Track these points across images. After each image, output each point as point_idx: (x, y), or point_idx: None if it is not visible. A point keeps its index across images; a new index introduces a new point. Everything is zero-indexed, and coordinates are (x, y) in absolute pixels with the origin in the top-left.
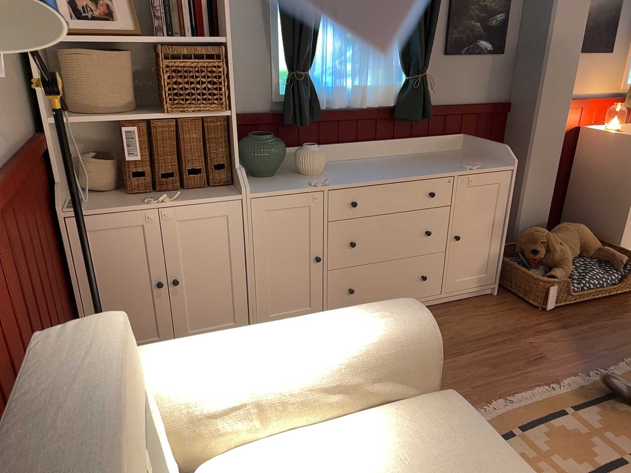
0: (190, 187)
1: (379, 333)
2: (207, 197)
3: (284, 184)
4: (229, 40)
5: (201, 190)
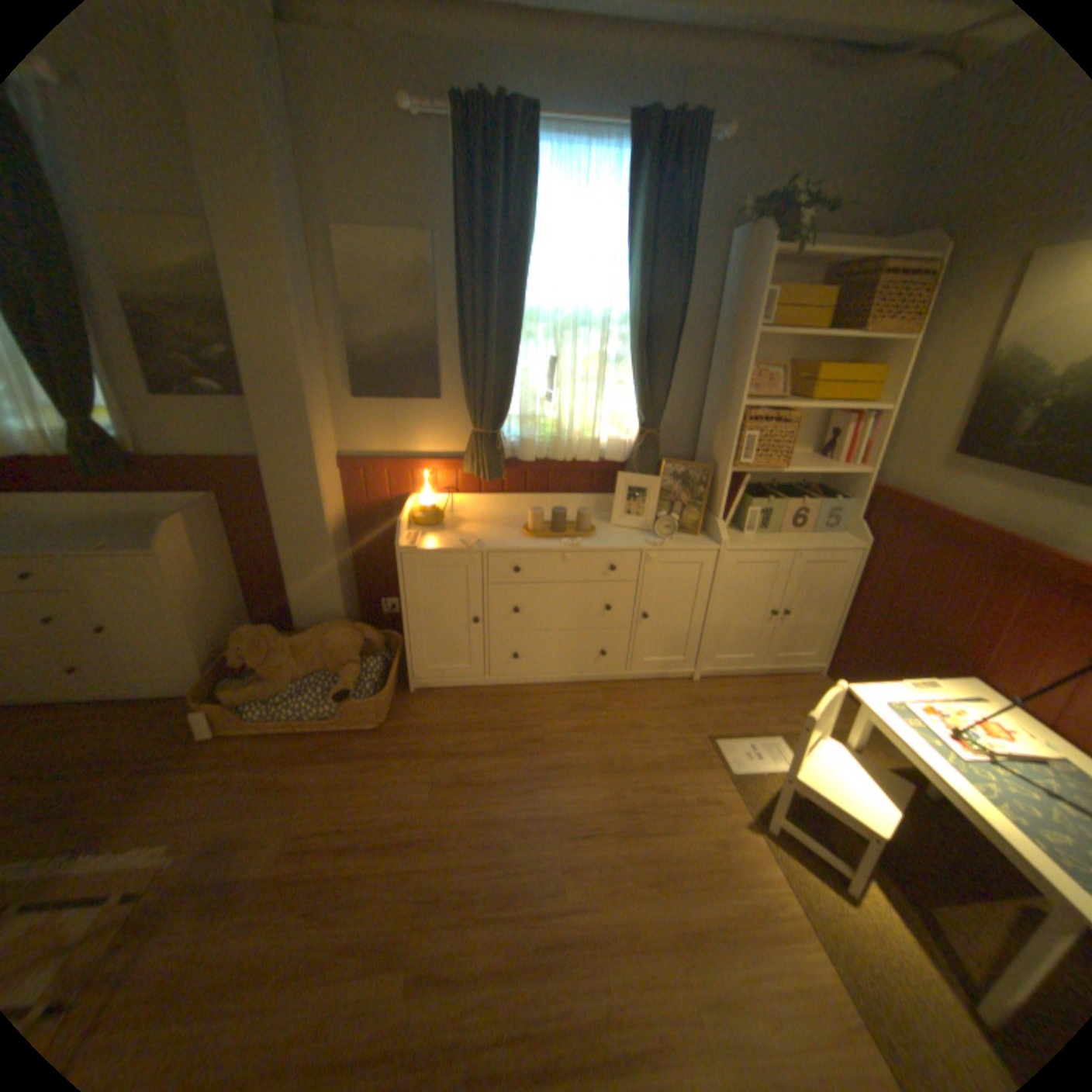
0: None
1: None
2: None
3: None
4: None
5: None
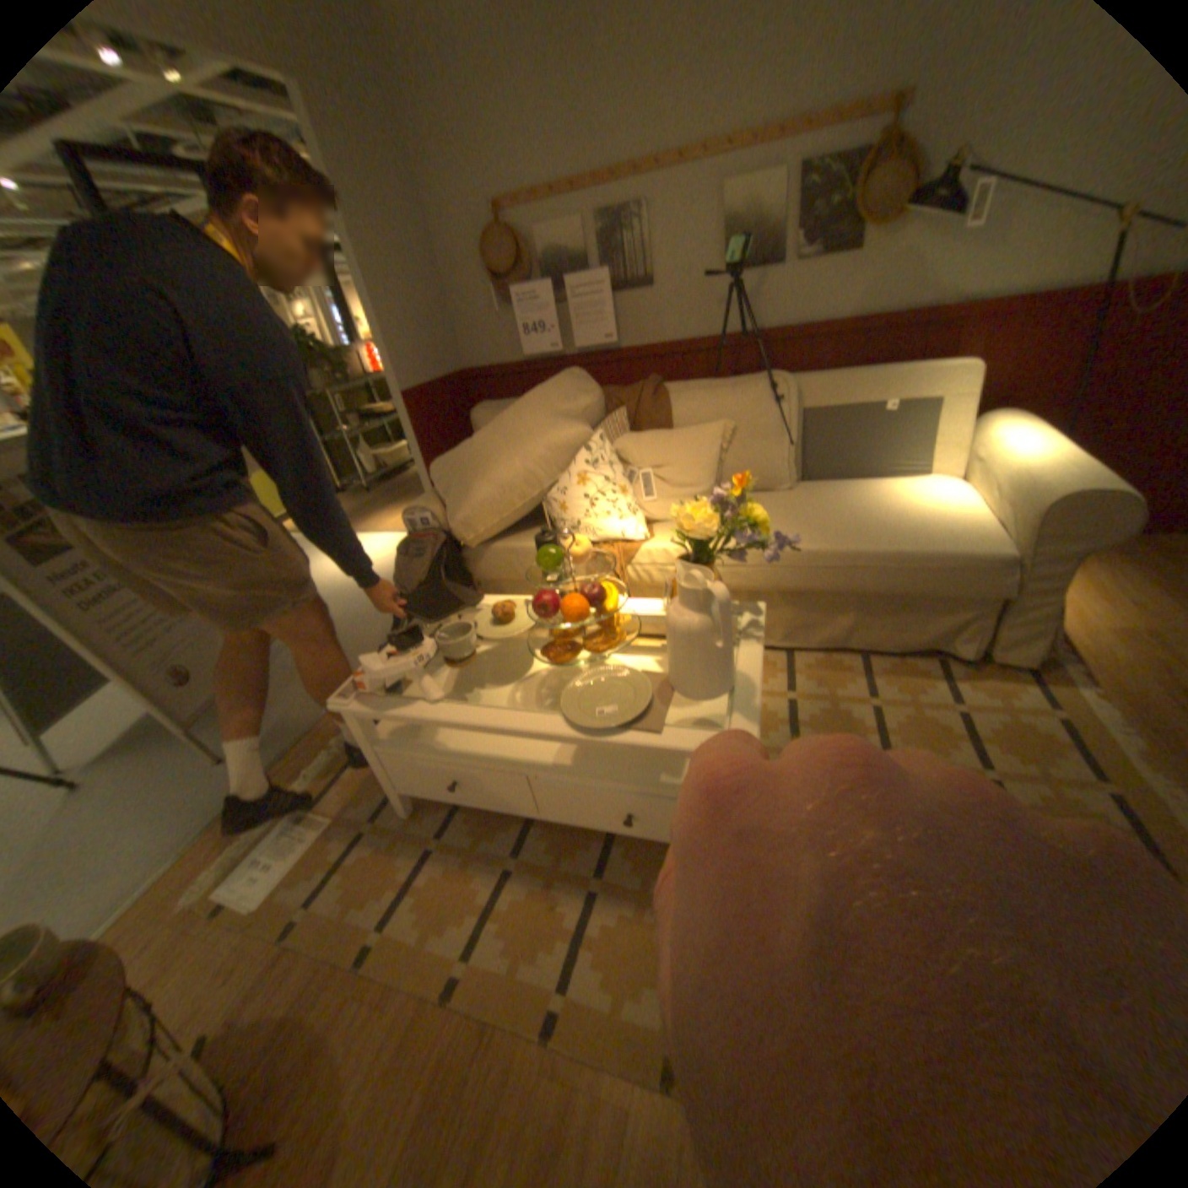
0: None
1: (1044, 476)
2: None
3: None
4: None
5: None
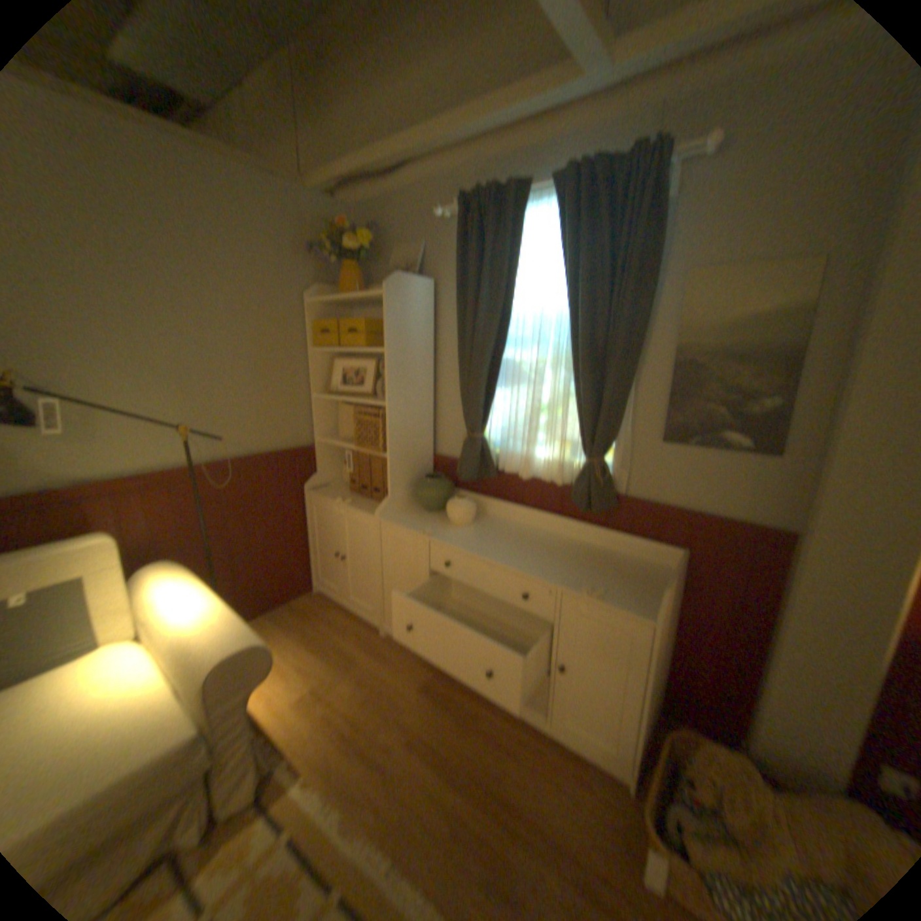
0: (375, 501)
1: (192, 647)
2: (362, 512)
3: (416, 523)
4: (388, 406)
5: (375, 506)
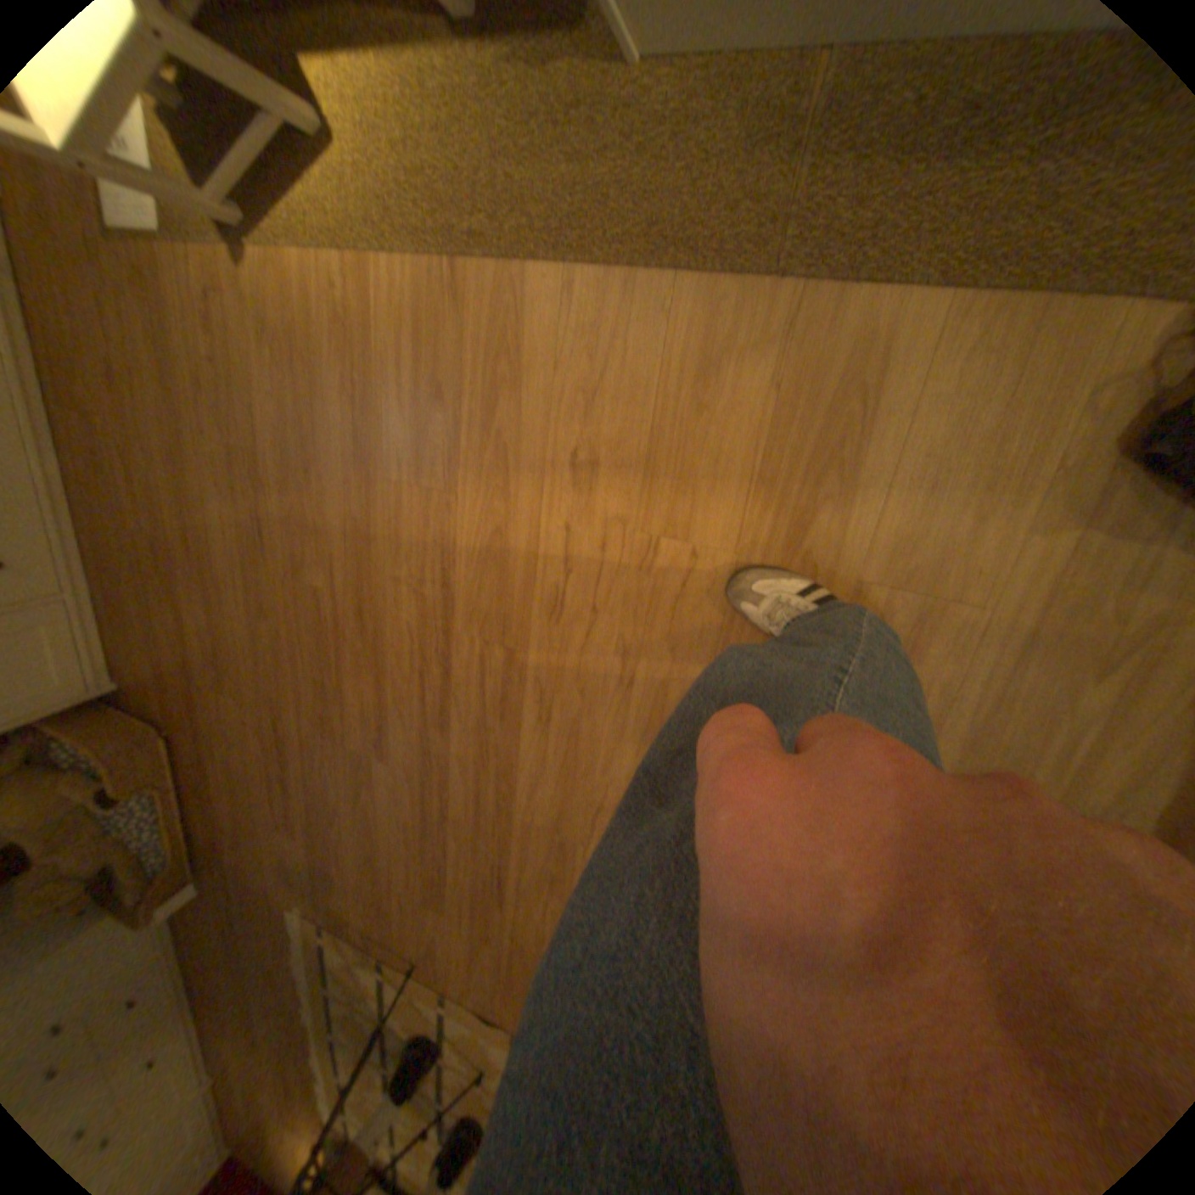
0: None
1: None
2: None
3: None
4: None
5: None
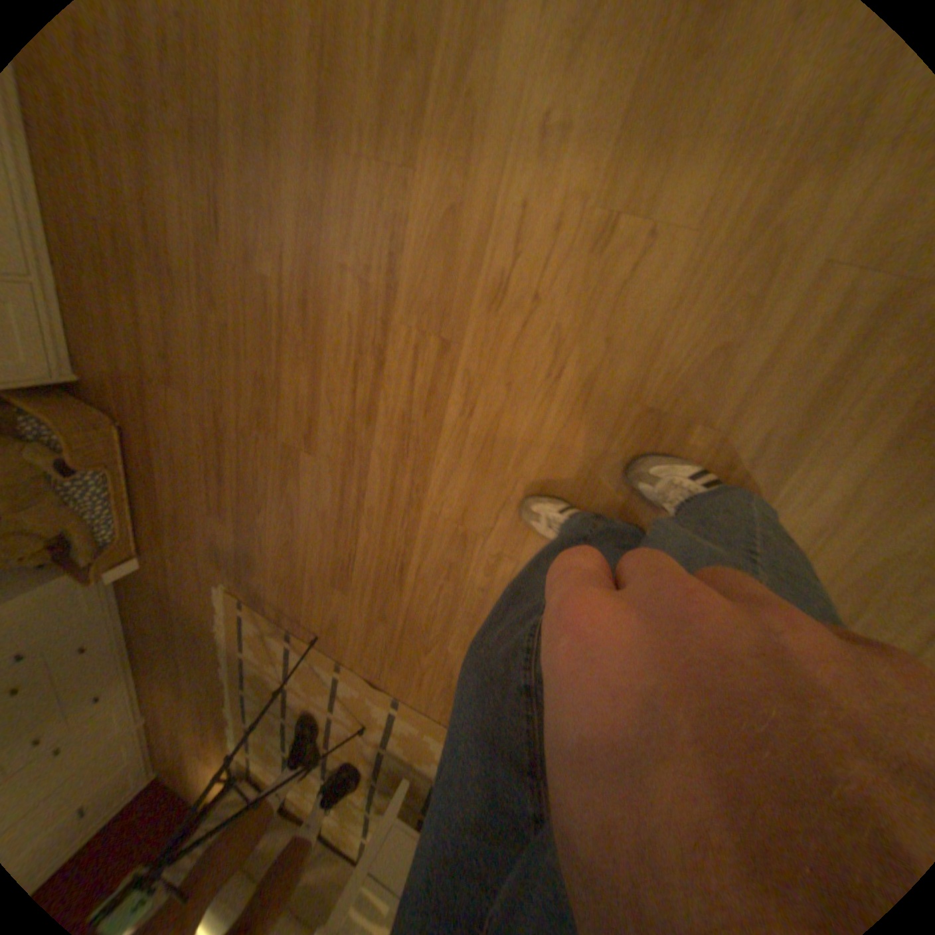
0: None
1: None
2: None
3: None
4: None
5: None
